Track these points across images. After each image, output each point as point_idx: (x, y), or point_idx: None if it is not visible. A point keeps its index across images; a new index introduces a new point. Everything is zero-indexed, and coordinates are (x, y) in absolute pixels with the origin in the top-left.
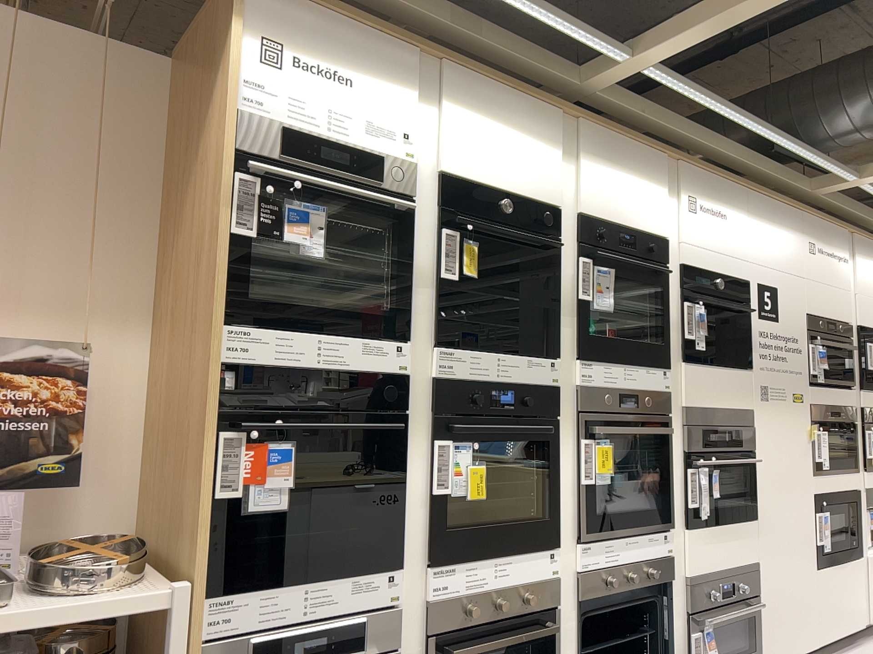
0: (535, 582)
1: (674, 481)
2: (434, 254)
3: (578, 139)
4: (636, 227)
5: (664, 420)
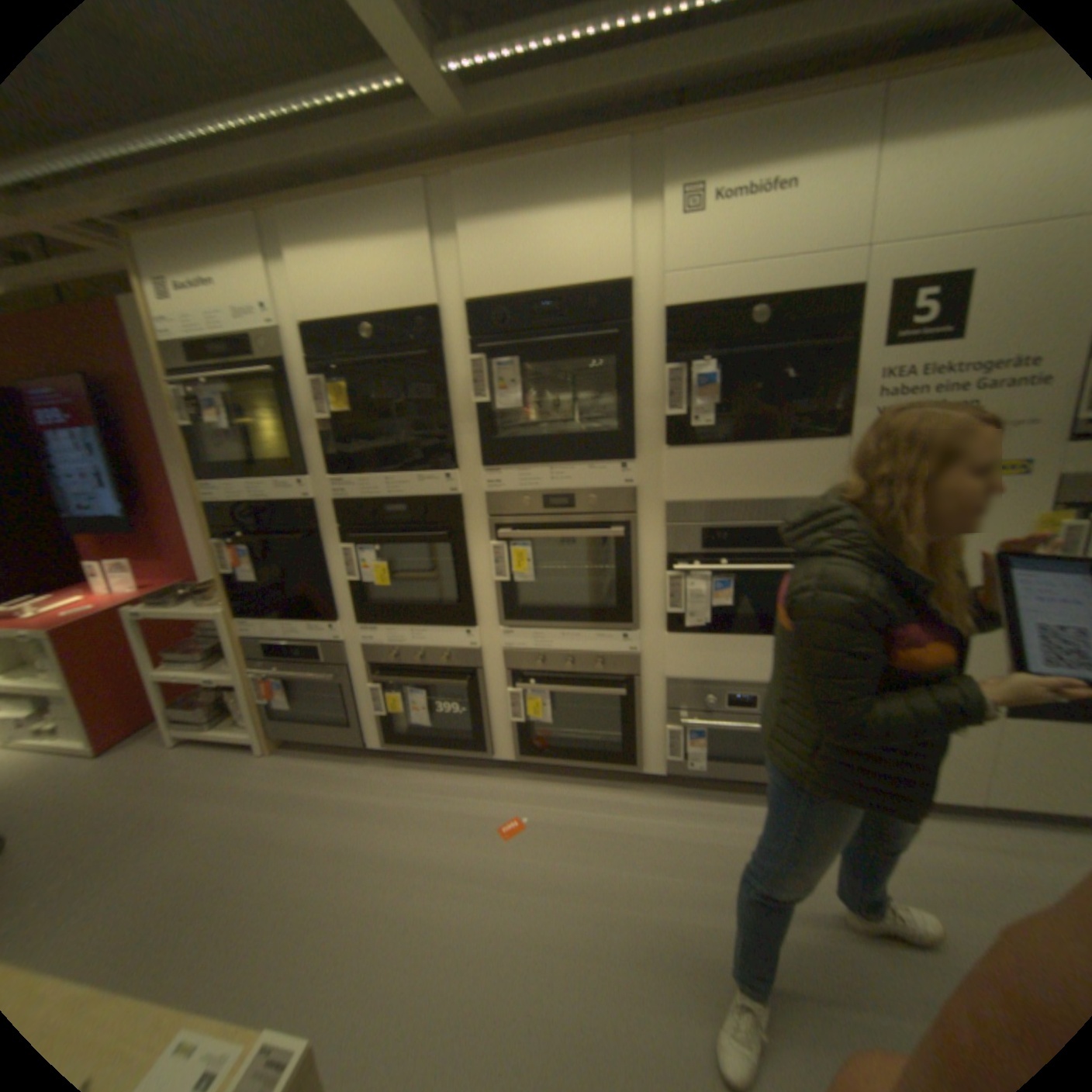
0: (450, 650)
1: (647, 584)
2: (309, 401)
3: (449, 202)
4: (560, 284)
5: (622, 521)
